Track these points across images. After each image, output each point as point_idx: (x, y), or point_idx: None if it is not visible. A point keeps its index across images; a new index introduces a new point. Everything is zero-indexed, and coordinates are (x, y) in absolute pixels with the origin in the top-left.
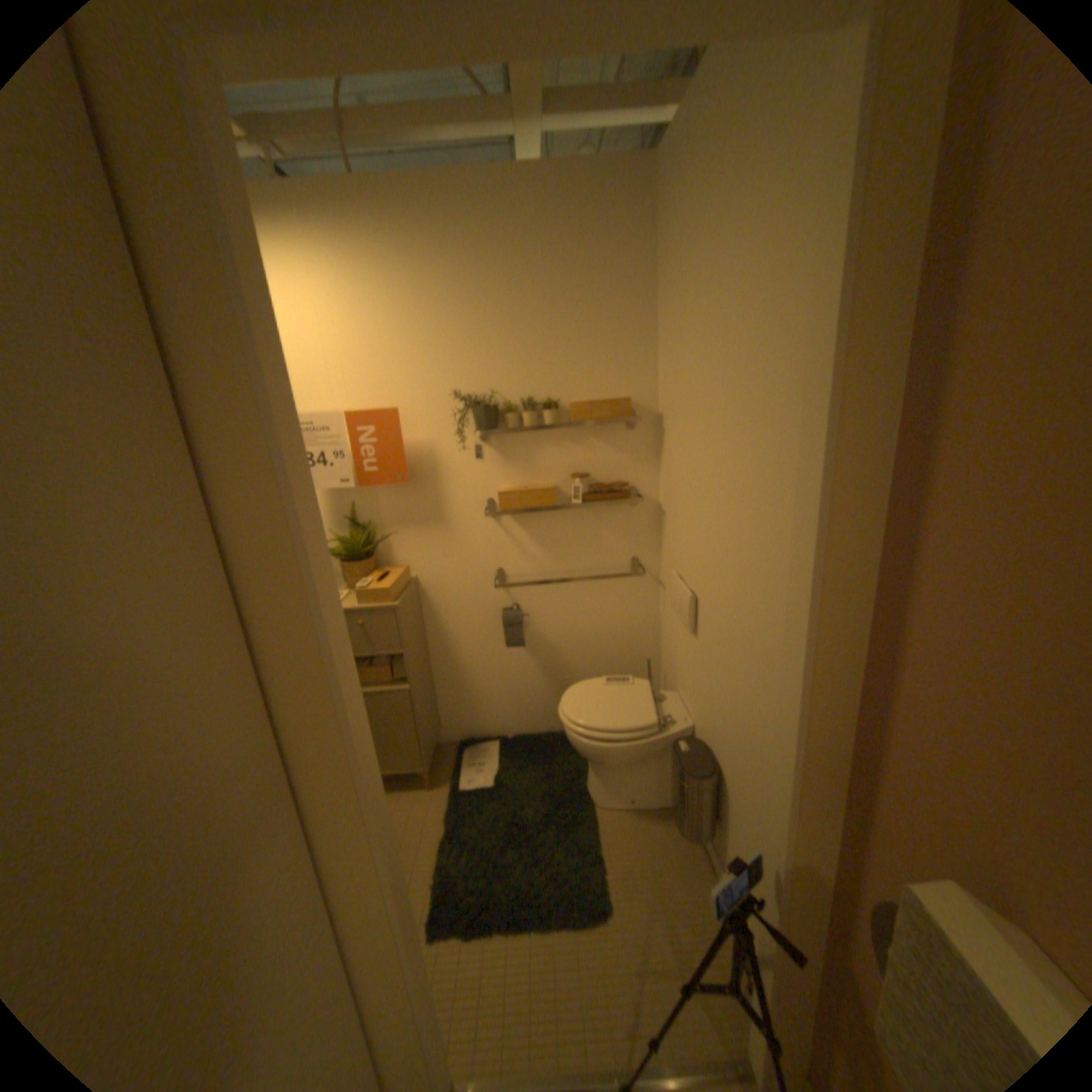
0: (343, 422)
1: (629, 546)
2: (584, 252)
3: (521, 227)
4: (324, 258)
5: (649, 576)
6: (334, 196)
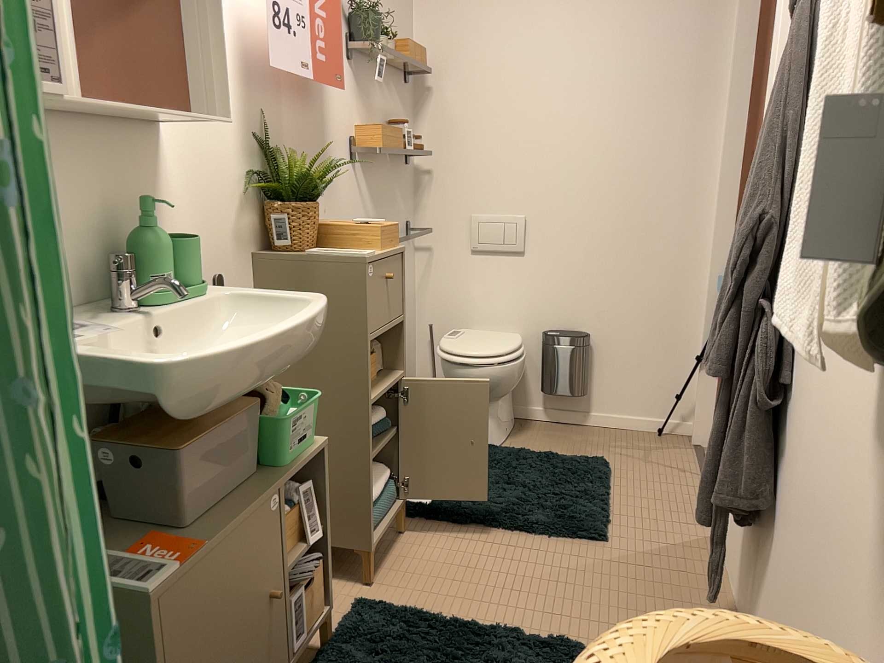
0: None
1: (407, 213)
2: None
3: None
4: None
5: (413, 246)
6: None
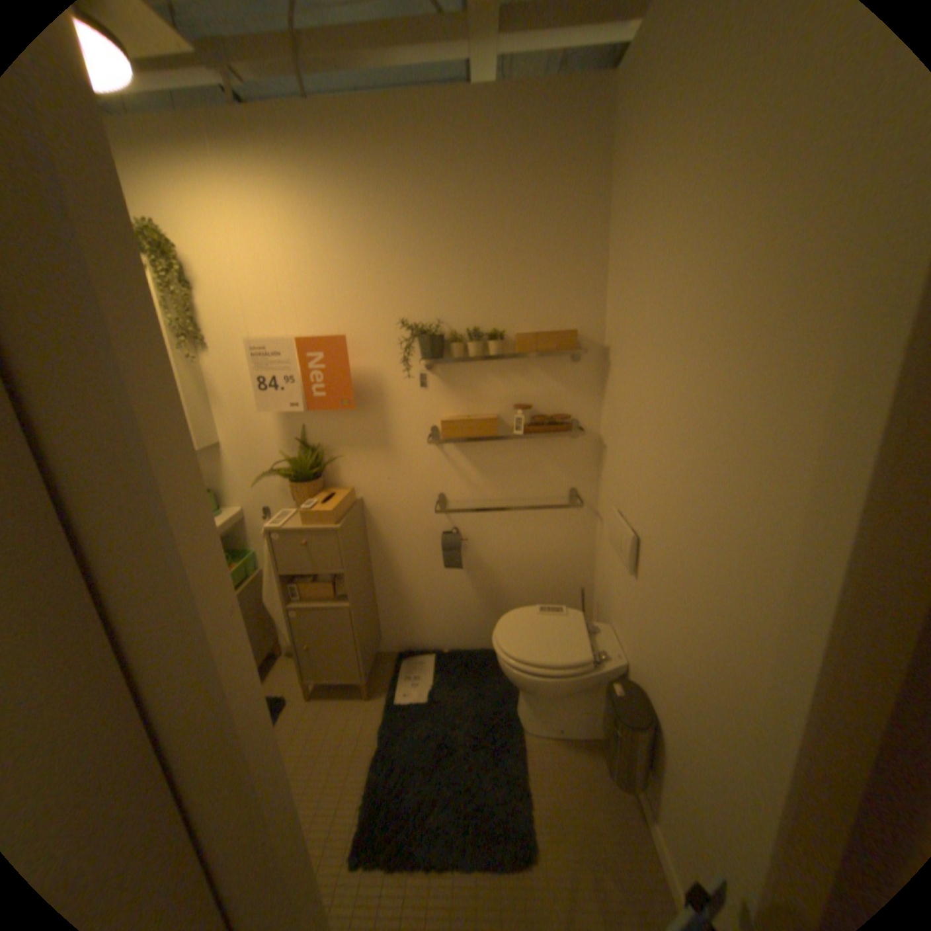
0: (293, 348)
1: (568, 477)
2: (536, 180)
3: (472, 155)
4: (279, 187)
5: (587, 507)
6: (288, 123)
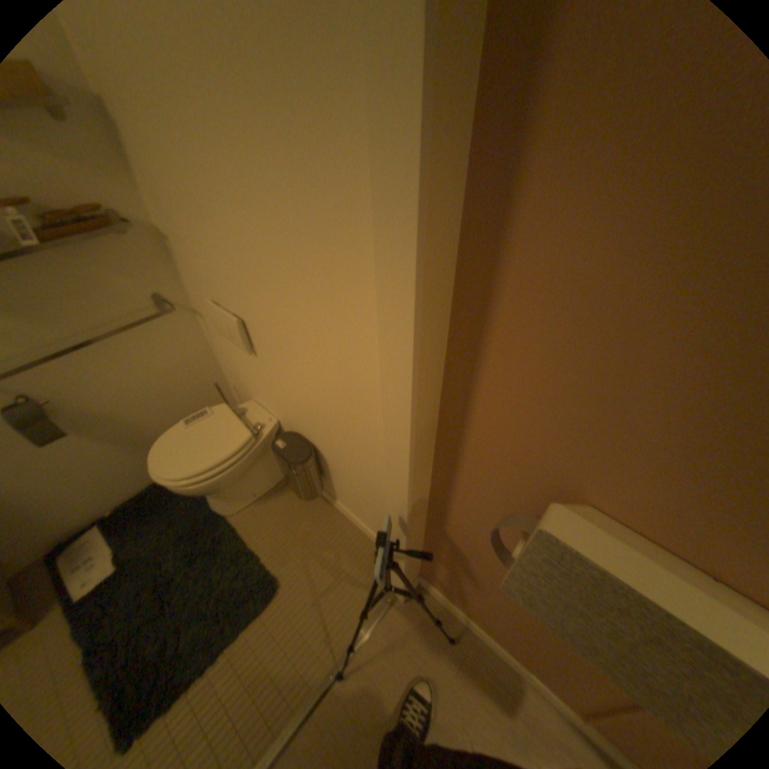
0: None
1: (141, 284)
2: None
3: None
4: None
5: (180, 309)
6: None
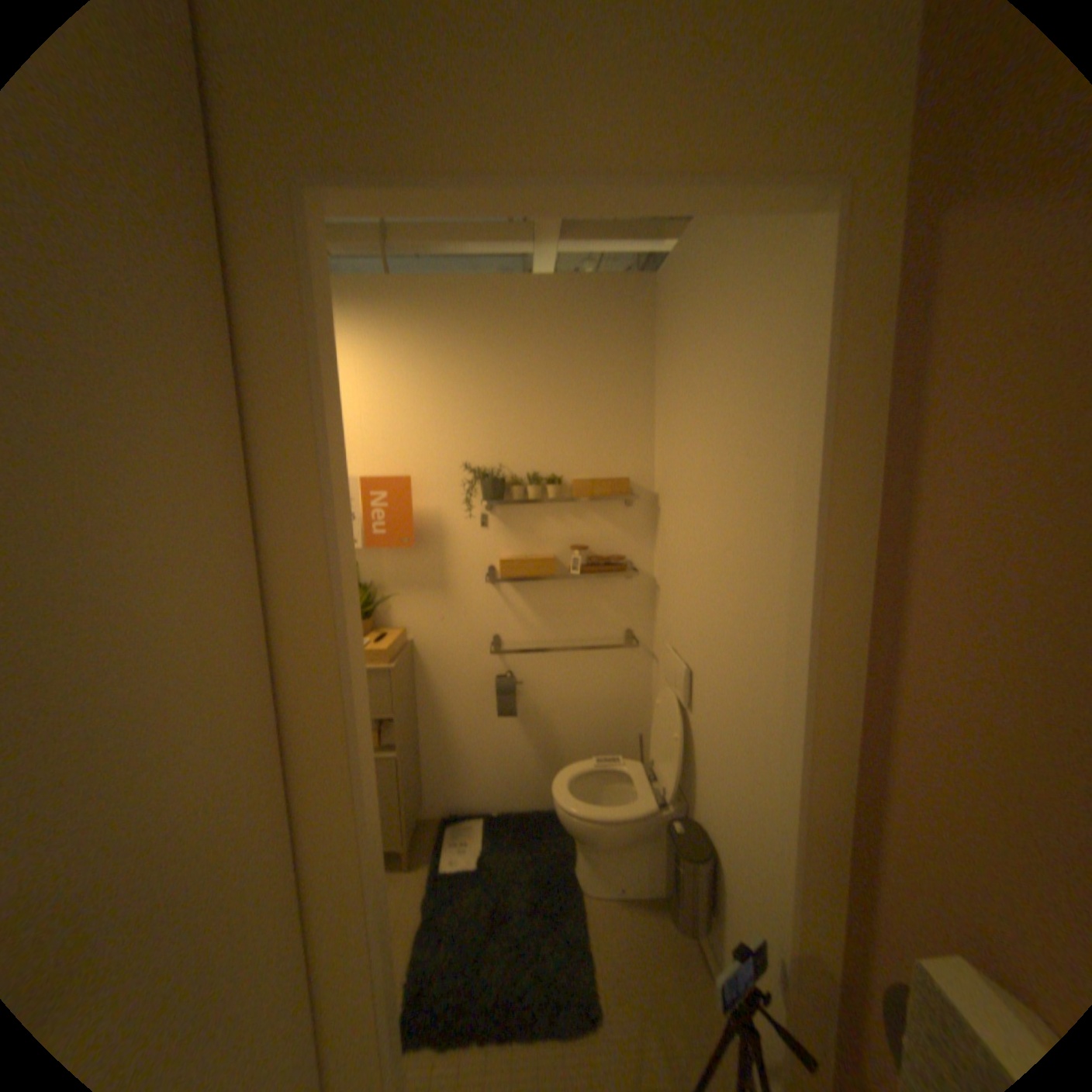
0: (357, 485)
1: (624, 617)
2: (591, 350)
3: (536, 326)
4: (356, 341)
5: (643, 649)
6: (371, 290)
